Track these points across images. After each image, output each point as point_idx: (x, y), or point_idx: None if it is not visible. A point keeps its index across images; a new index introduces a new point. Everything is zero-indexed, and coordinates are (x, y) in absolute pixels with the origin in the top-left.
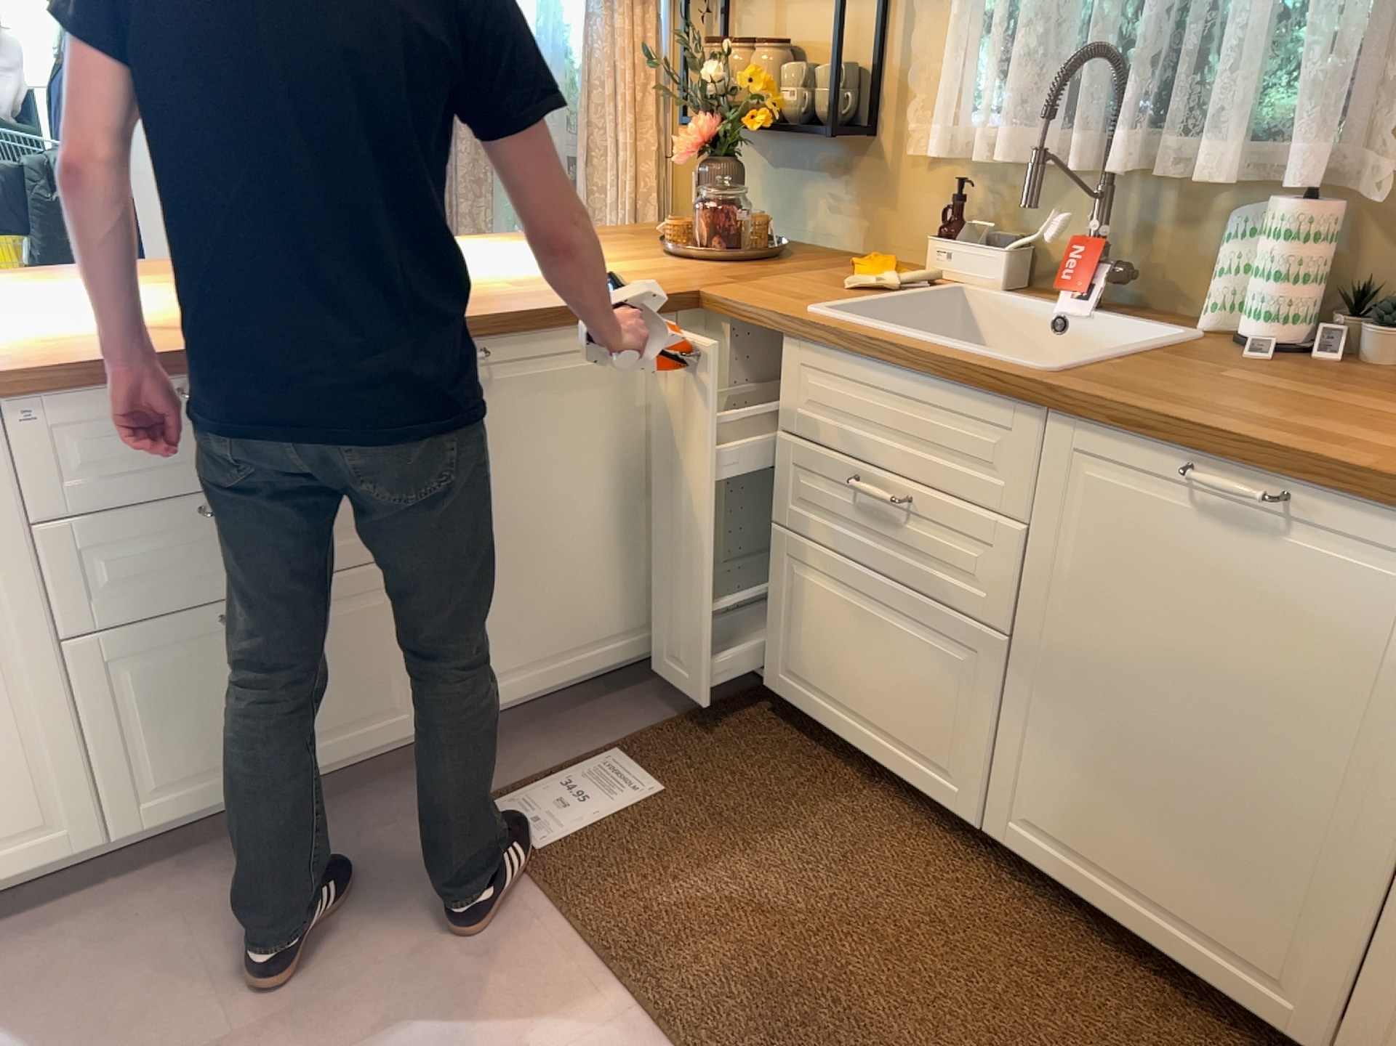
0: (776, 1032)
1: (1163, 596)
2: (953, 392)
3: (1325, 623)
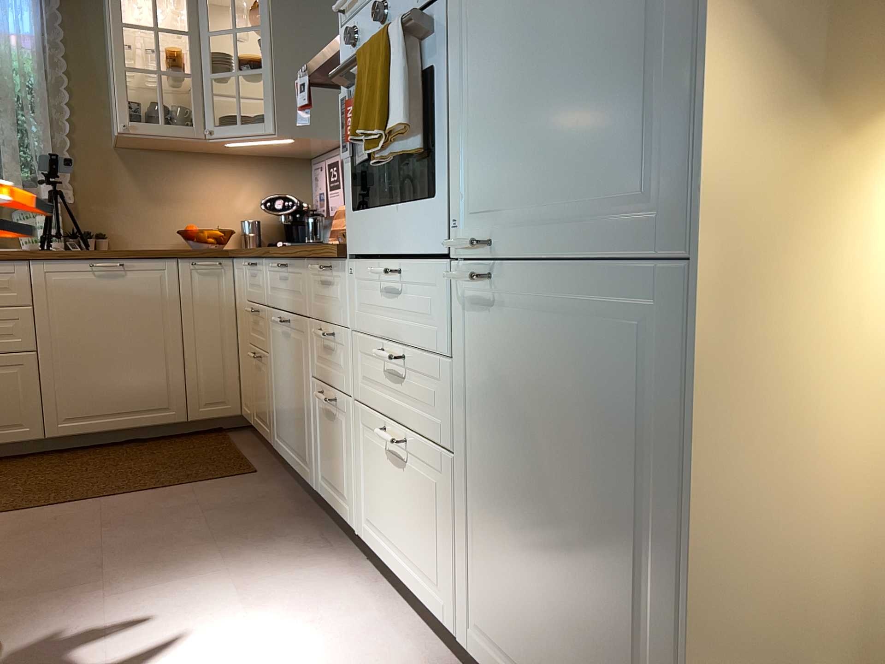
0: (54, 494)
1: (94, 308)
2: None
3: (143, 294)
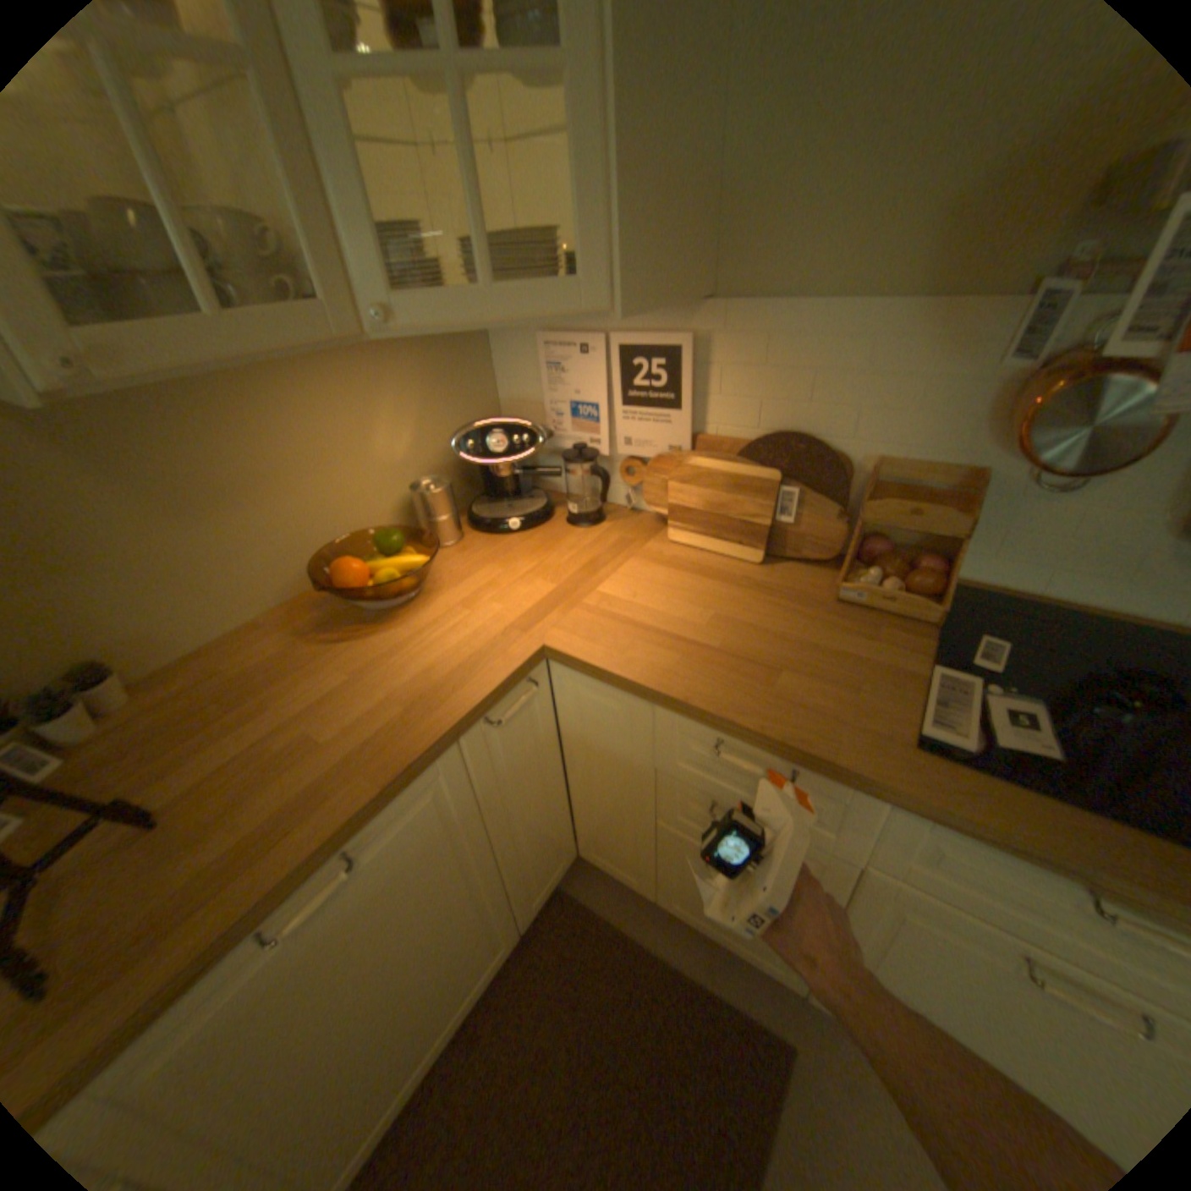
0: None
1: (312, 995)
2: None
3: (412, 862)
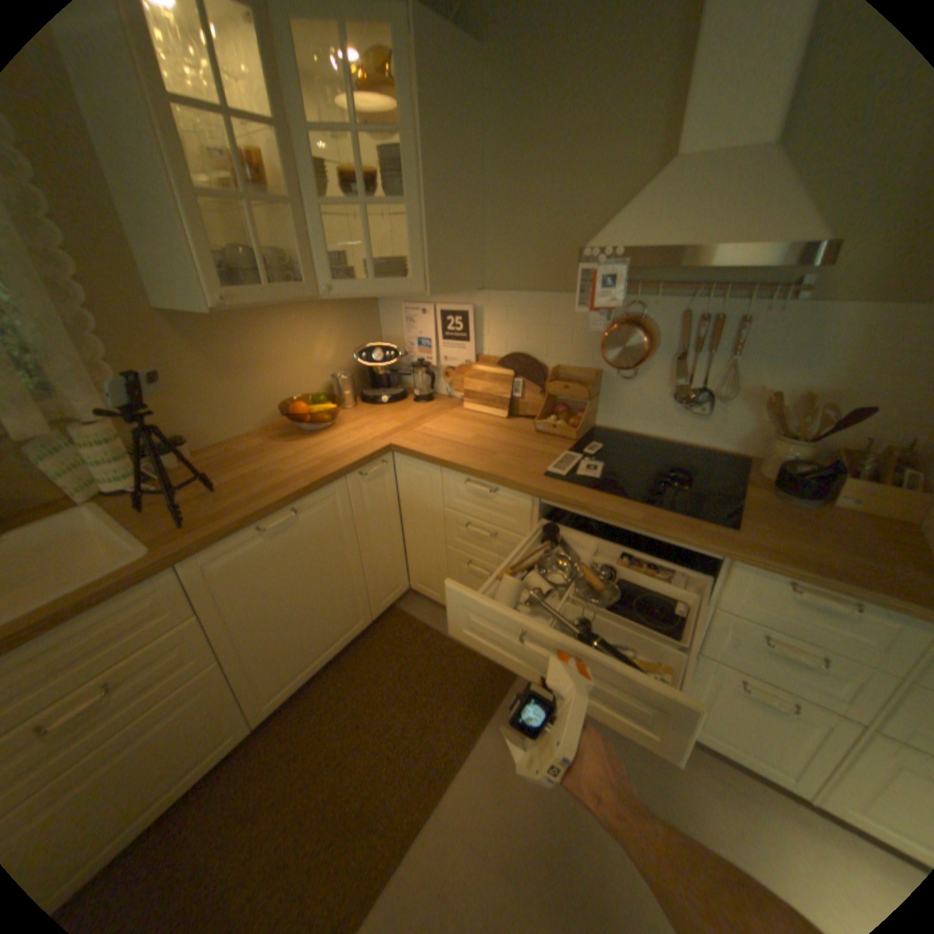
0: (367, 831)
1: (272, 575)
2: (97, 612)
3: (320, 532)
